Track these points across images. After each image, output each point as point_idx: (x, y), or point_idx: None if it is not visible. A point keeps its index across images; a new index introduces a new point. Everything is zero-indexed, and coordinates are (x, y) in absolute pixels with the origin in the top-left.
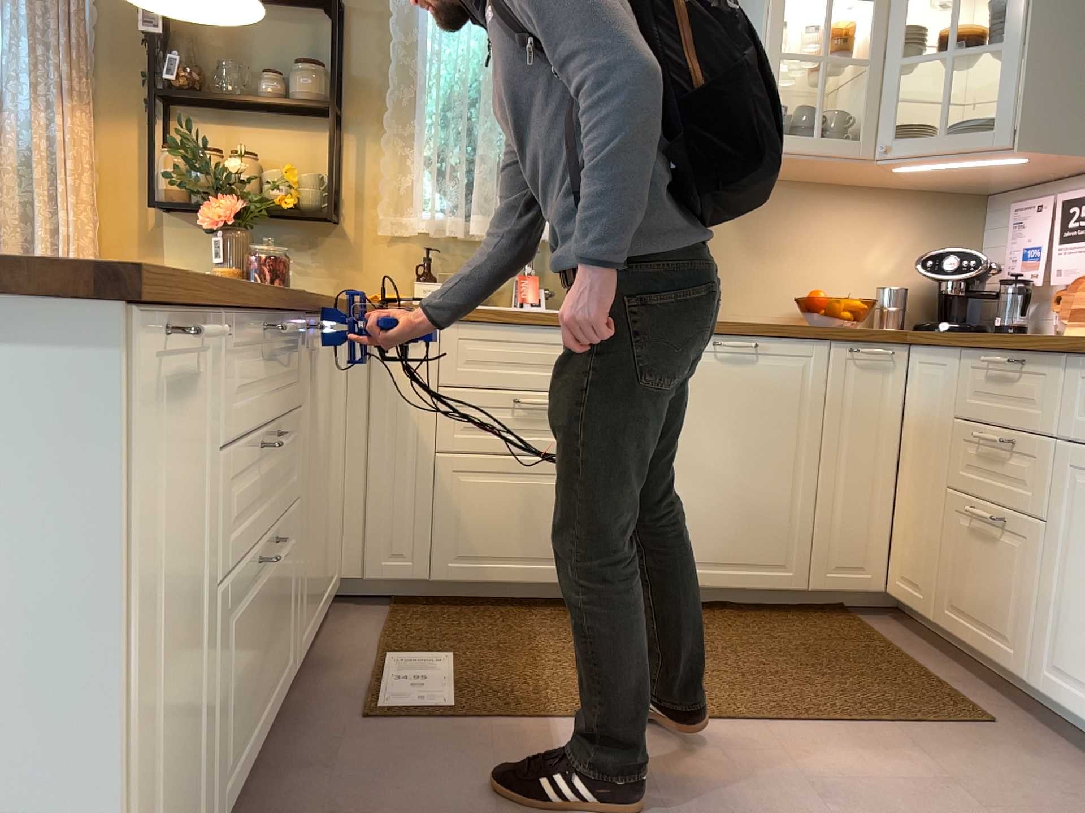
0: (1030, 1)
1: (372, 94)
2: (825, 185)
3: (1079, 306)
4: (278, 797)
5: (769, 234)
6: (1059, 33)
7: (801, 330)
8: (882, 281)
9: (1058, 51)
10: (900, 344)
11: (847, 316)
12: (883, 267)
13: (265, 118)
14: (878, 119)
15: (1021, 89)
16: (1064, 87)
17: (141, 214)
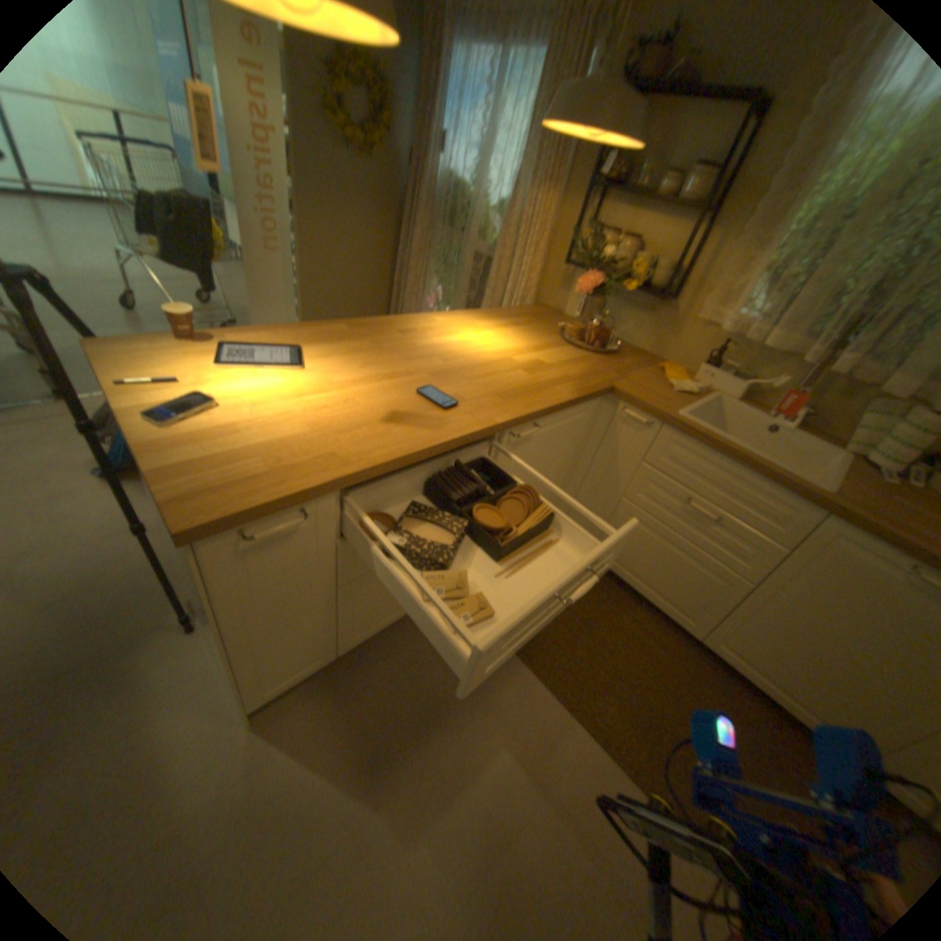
0: None
1: (755, 193)
2: None
3: None
4: (413, 634)
5: None
6: None
7: None
8: None
9: None
10: None
11: None
12: None
13: (661, 204)
14: None
15: None
16: None
17: (567, 261)
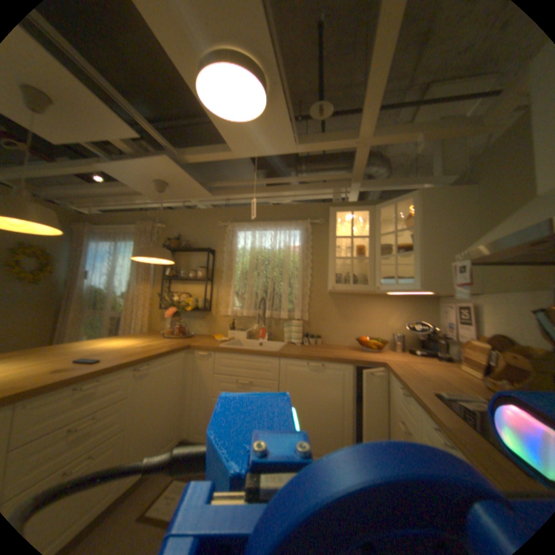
0: (423, 236)
1: (221, 274)
2: (370, 296)
3: (466, 356)
4: None
5: (349, 314)
6: (436, 247)
7: (340, 361)
8: (396, 331)
9: (436, 253)
10: (383, 368)
11: (374, 348)
12: (396, 326)
13: (193, 282)
14: (376, 277)
15: (423, 268)
16: (442, 267)
17: (161, 310)
